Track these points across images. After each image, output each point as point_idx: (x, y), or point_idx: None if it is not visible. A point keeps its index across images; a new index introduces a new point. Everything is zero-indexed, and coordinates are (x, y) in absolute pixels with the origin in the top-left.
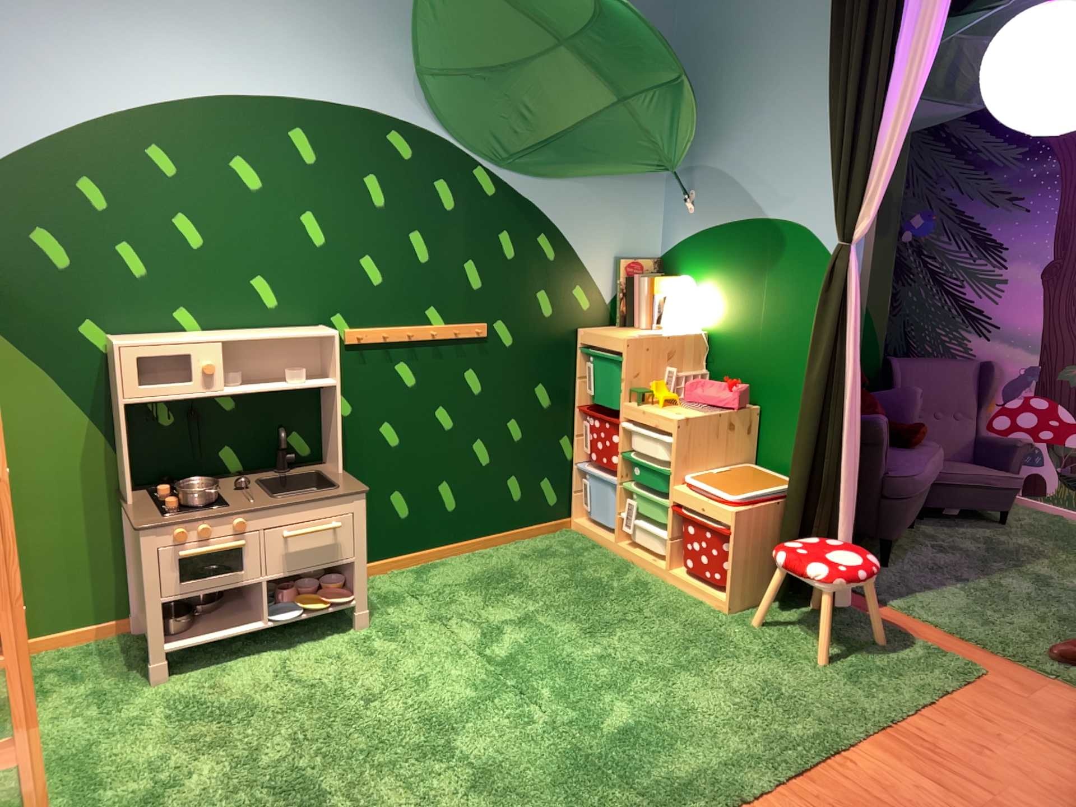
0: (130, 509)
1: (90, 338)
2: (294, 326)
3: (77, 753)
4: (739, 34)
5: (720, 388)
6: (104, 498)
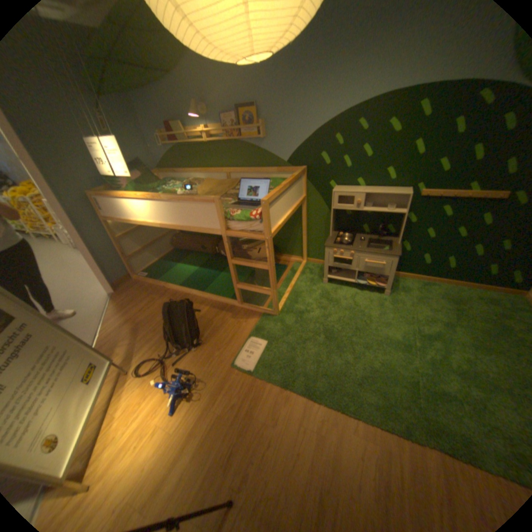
0: (328, 238)
1: (331, 186)
2: (399, 187)
3: (298, 292)
4: None
5: None
6: (328, 231)
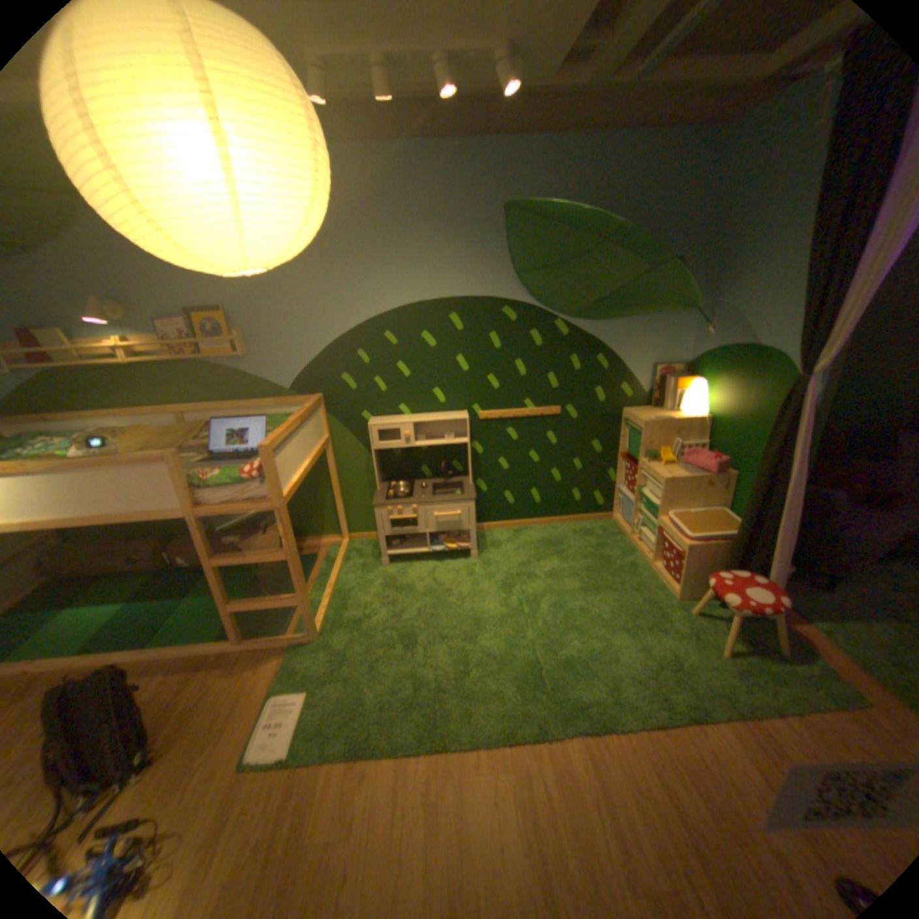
0: (377, 494)
1: (365, 419)
2: (452, 412)
3: (346, 592)
4: (758, 203)
5: (708, 458)
6: (375, 484)
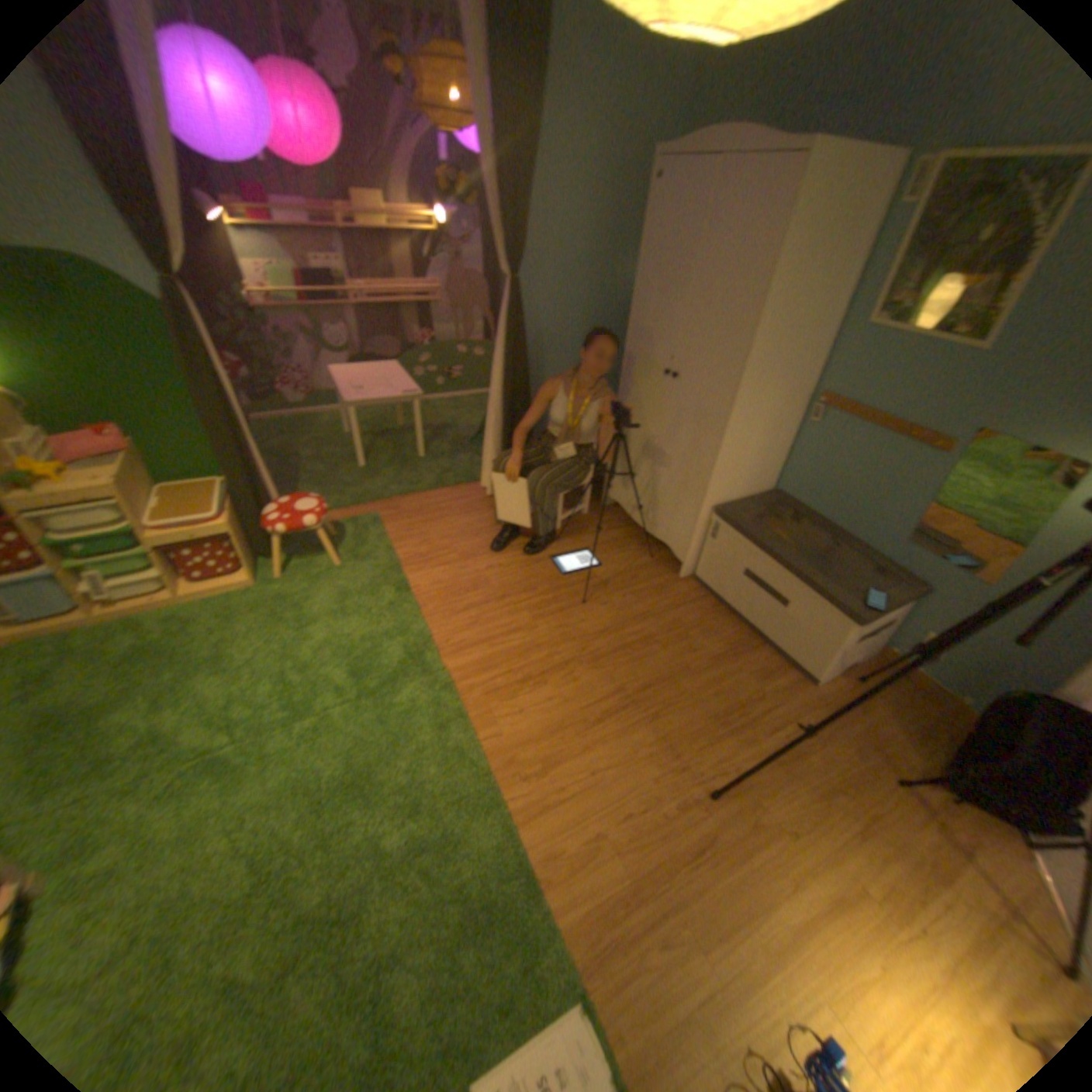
0: None
1: None
2: None
3: None
4: None
5: (90, 438)
6: None
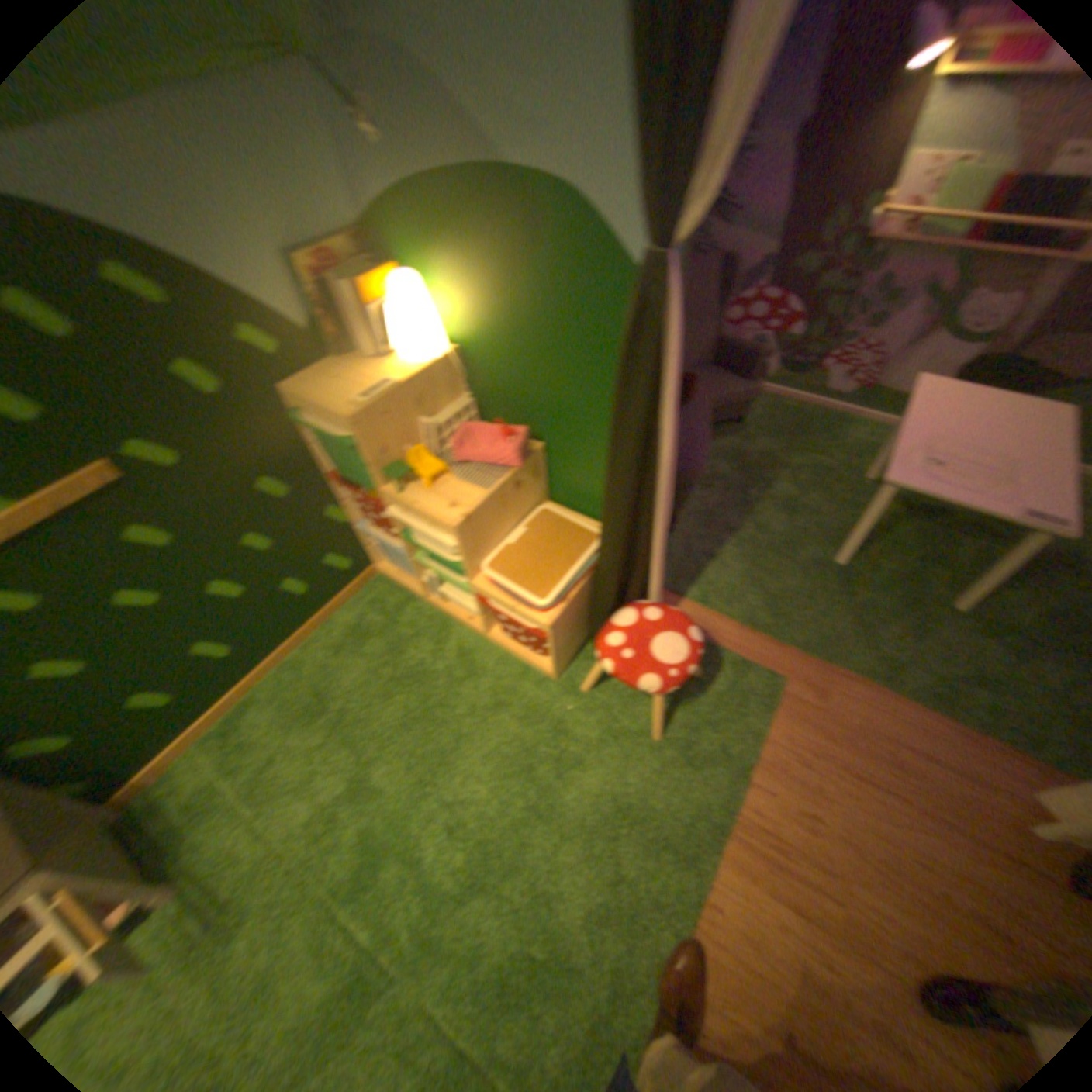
0: None
1: None
2: None
3: None
4: None
5: (494, 438)
6: None
